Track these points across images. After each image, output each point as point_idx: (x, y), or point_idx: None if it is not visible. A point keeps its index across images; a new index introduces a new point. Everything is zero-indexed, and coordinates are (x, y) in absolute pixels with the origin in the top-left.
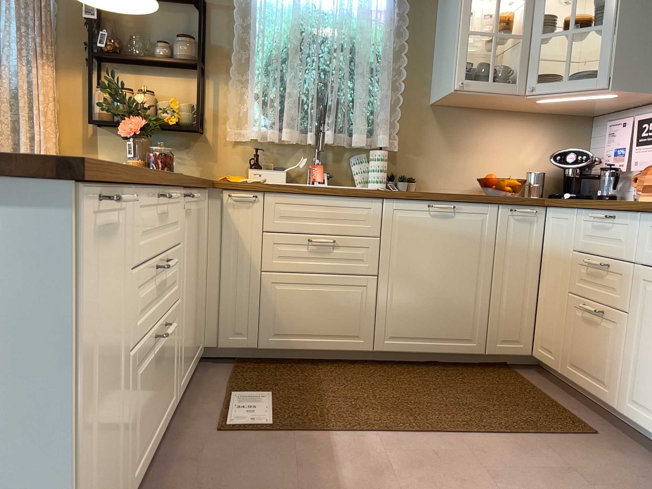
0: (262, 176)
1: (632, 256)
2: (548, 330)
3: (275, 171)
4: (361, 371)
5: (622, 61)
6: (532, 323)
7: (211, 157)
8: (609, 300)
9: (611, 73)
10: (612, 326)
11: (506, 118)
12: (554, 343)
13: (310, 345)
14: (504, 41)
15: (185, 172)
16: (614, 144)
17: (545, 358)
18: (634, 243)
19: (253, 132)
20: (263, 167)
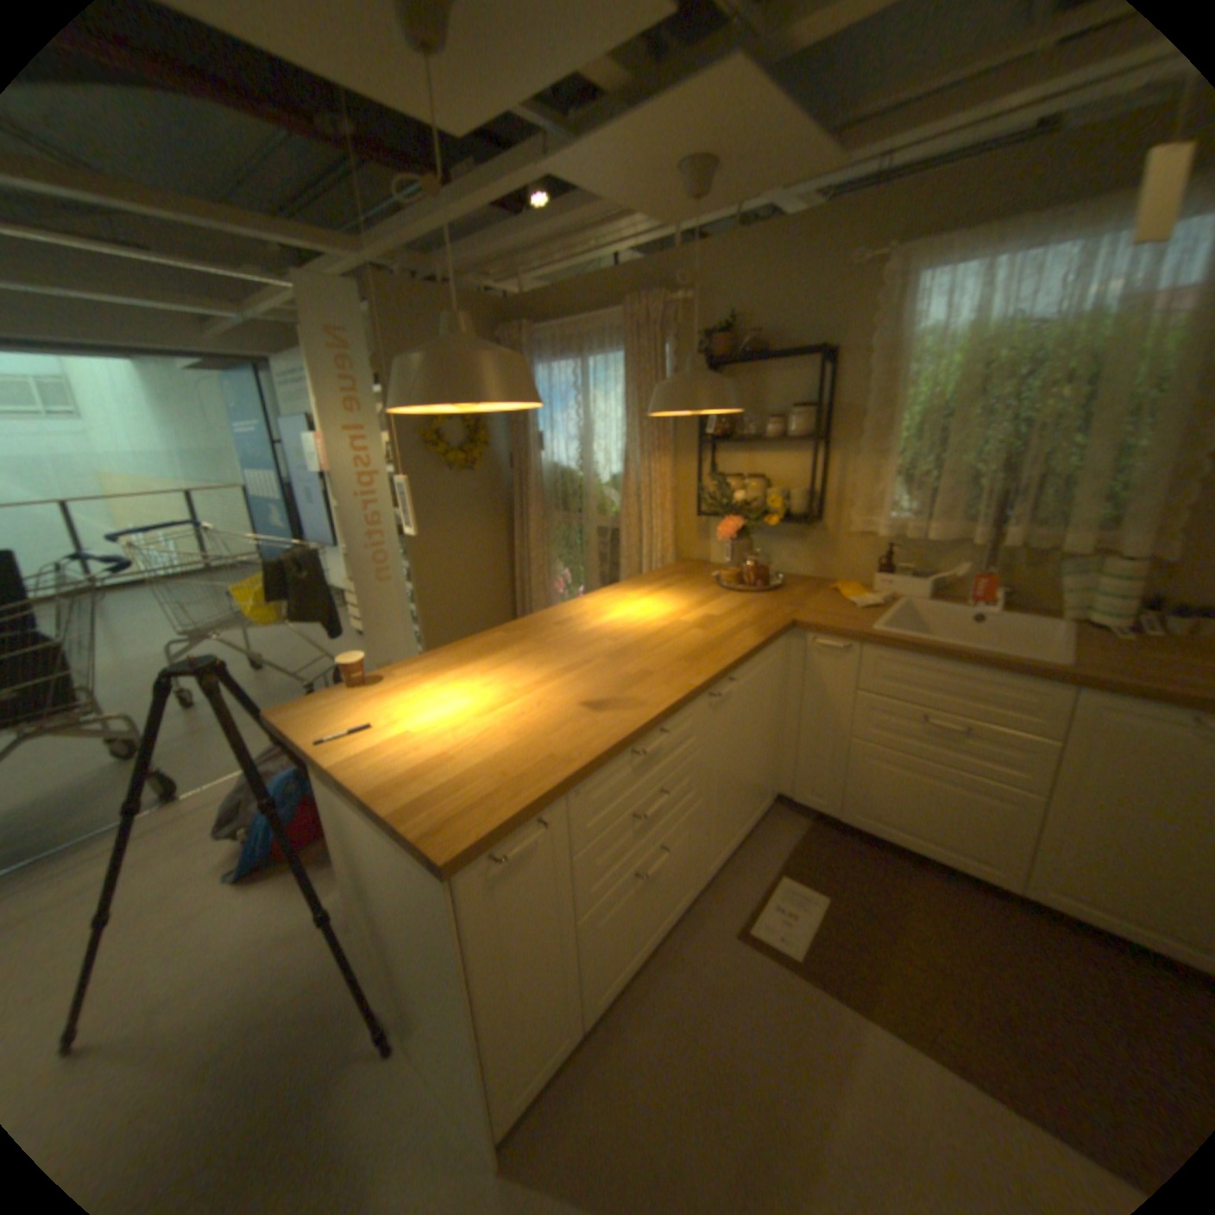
0: (893, 584)
1: None
2: None
3: (914, 580)
4: (995, 916)
5: None
6: None
7: (830, 550)
8: None
9: None
10: None
11: None
12: None
13: (916, 846)
14: None
15: (797, 566)
16: None
17: None
18: None
19: (884, 527)
20: (901, 566)
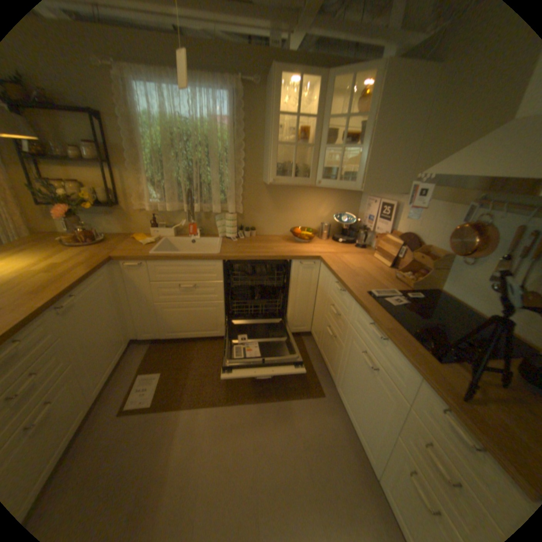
0: (158, 233)
1: (349, 318)
2: (316, 325)
3: (166, 230)
4: (218, 347)
5: (371, 172)
6: (310, 318)
7: (127, 220)
8: (338, 332)
9: (364, 179)
10: (338, 346)
11: (310, 190)
12: (317, 333)
13: (189, 336)
14: (305, 144)
15: (112, 229)
16: (369, 211)
17: (314, 337)
18: (351, 312)
19: (147, 207)
20: (161, 224)
